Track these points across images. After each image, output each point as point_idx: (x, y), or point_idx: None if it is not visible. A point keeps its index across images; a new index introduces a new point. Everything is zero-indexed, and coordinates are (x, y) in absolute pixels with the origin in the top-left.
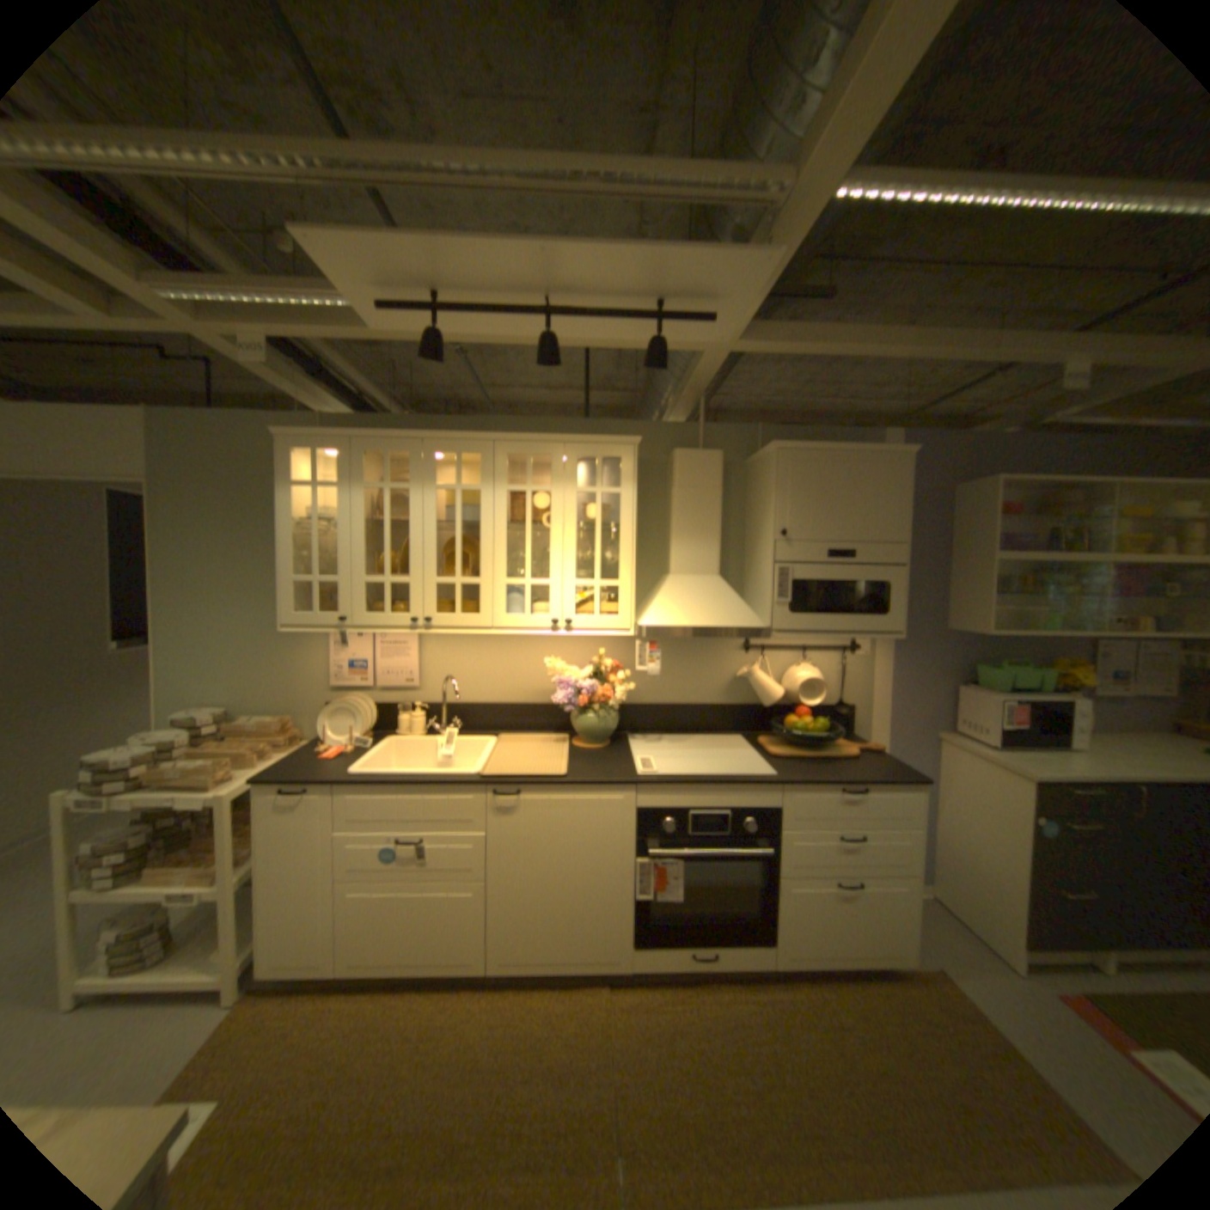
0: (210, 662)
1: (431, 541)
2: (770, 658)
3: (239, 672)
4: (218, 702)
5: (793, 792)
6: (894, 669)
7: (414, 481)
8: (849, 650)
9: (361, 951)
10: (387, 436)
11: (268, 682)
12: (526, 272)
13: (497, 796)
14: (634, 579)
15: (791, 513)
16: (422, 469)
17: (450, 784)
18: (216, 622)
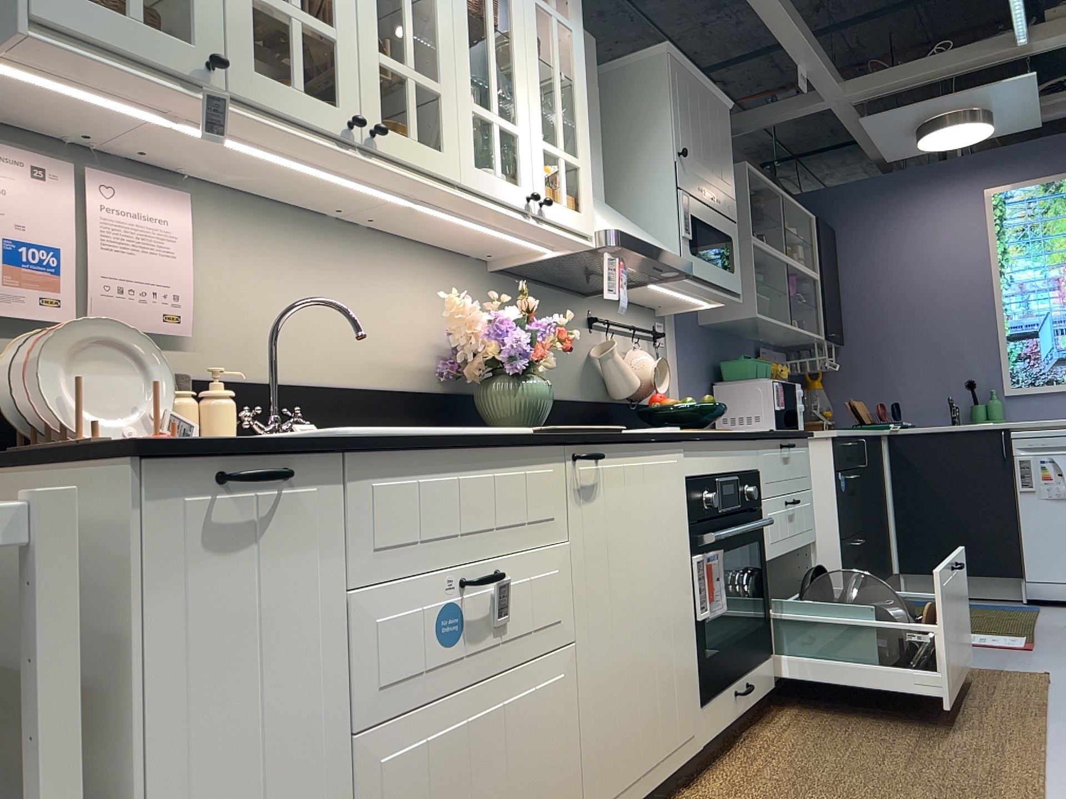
0: None
1: None
2: (609, 338)
3: None
4: None
5: (762, 446)
6: (680, 363)
7: None
8: (655, 337)
9: None
10: None
11: None
12: None
13: (584, 457)
14: (590, 161)
15: (682, 133)
16: None
17: (528, 438)
18: None
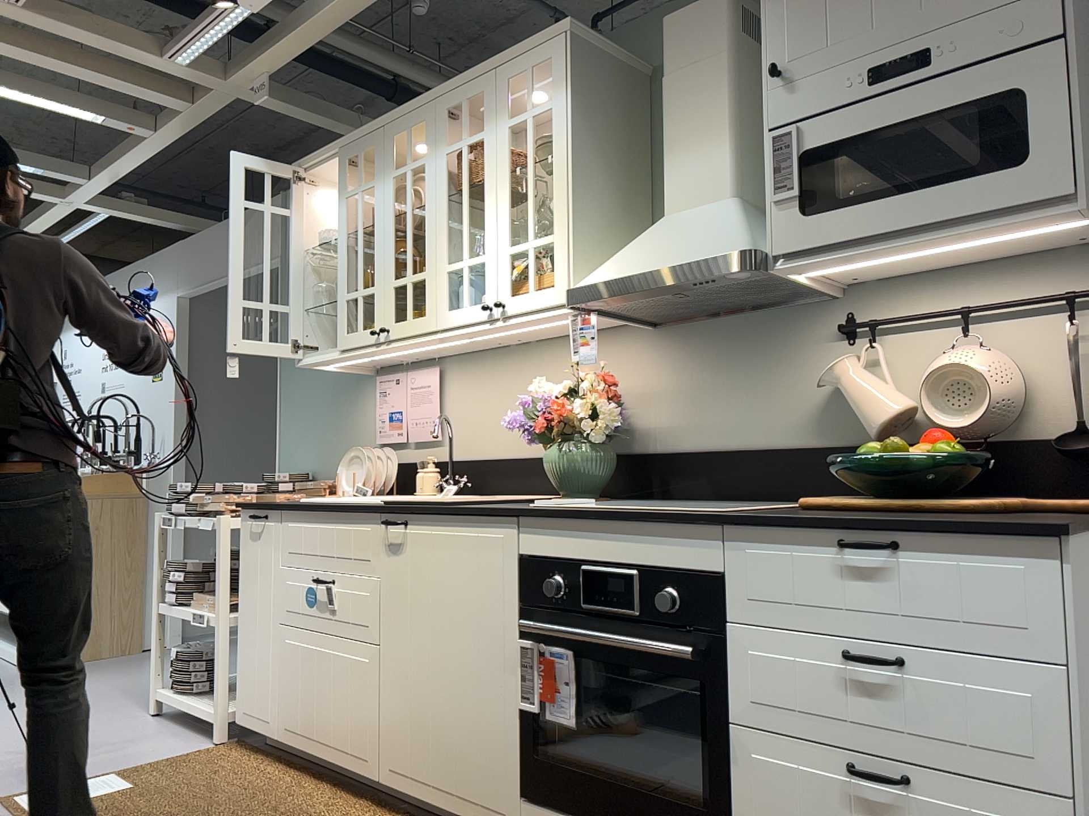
0: (307, 424)
1: (388, 237)
2: (896, 343)
3: (323, 433)
4: (310, 465)
5: (739, 536)
6: None
7: (377, 175)
8: None
9: (292, 708)
10: (359, 135)
11: (339, 443)
12: None
13: (382, 522)
14: (569, 223)
15: (785, 32)
16: (382, 160)
17: (350, 507)
18: (311, 383)
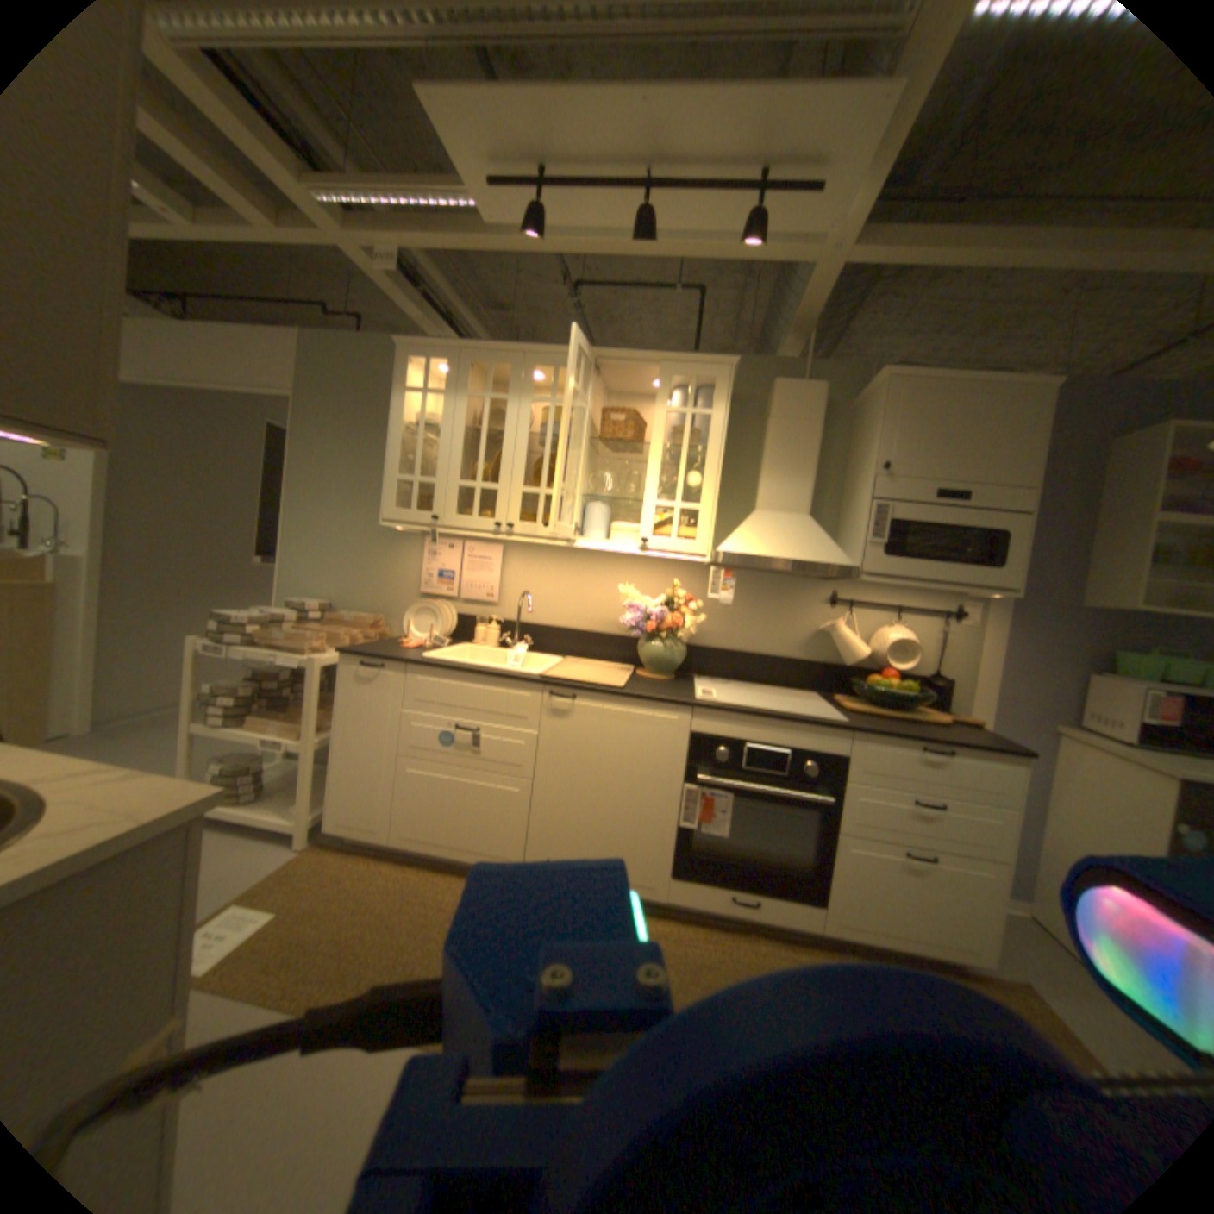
0: (323, 558)
1: (520, 449)
2: (857, 614)
3: (345, 570)
4: (325, 594)
5: (862, 739)
6: (1006, 644)
7: (511, 391)
8: (952, 616)
9: (412, 822)
10: (492, 347)
11: (368, 582)
12: (625, 131)
13: (551, 693)
14: (713, 502)
15: (895, 444)
16: (520, 380)
17: (508, 676)
18: (332, 523)
